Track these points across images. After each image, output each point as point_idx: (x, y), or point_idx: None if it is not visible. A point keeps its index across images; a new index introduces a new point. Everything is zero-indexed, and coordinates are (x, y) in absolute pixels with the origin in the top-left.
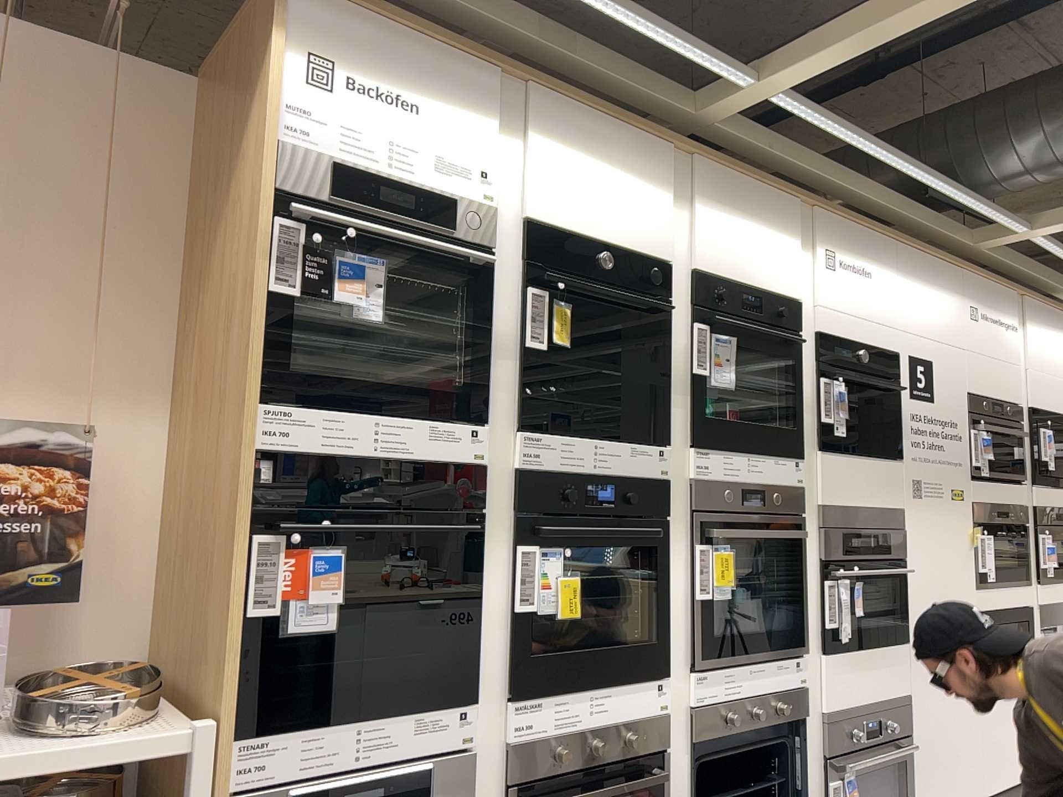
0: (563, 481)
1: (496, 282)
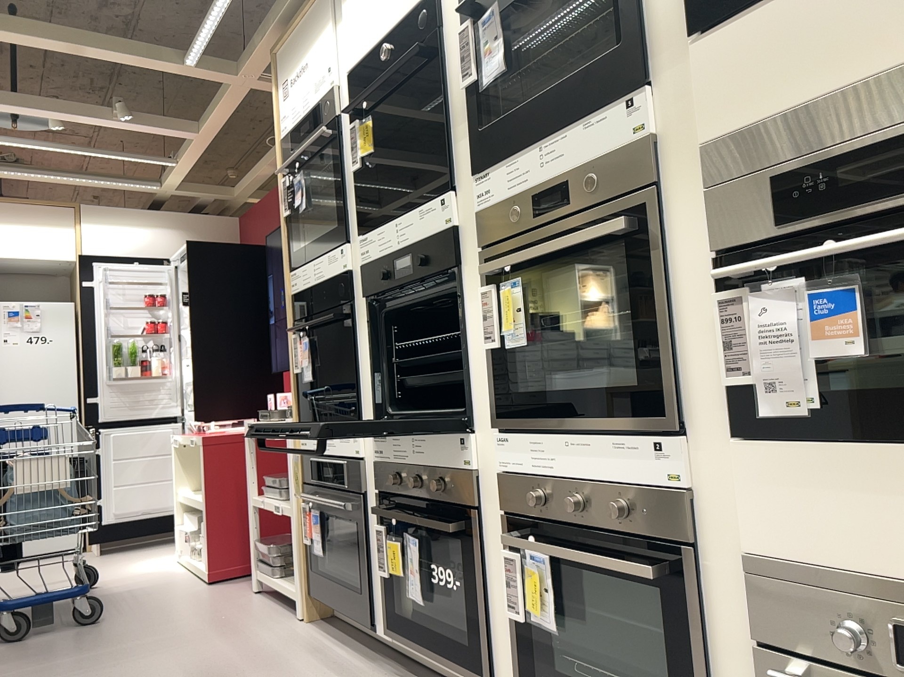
0: (380, 266)
1: (341, 135)
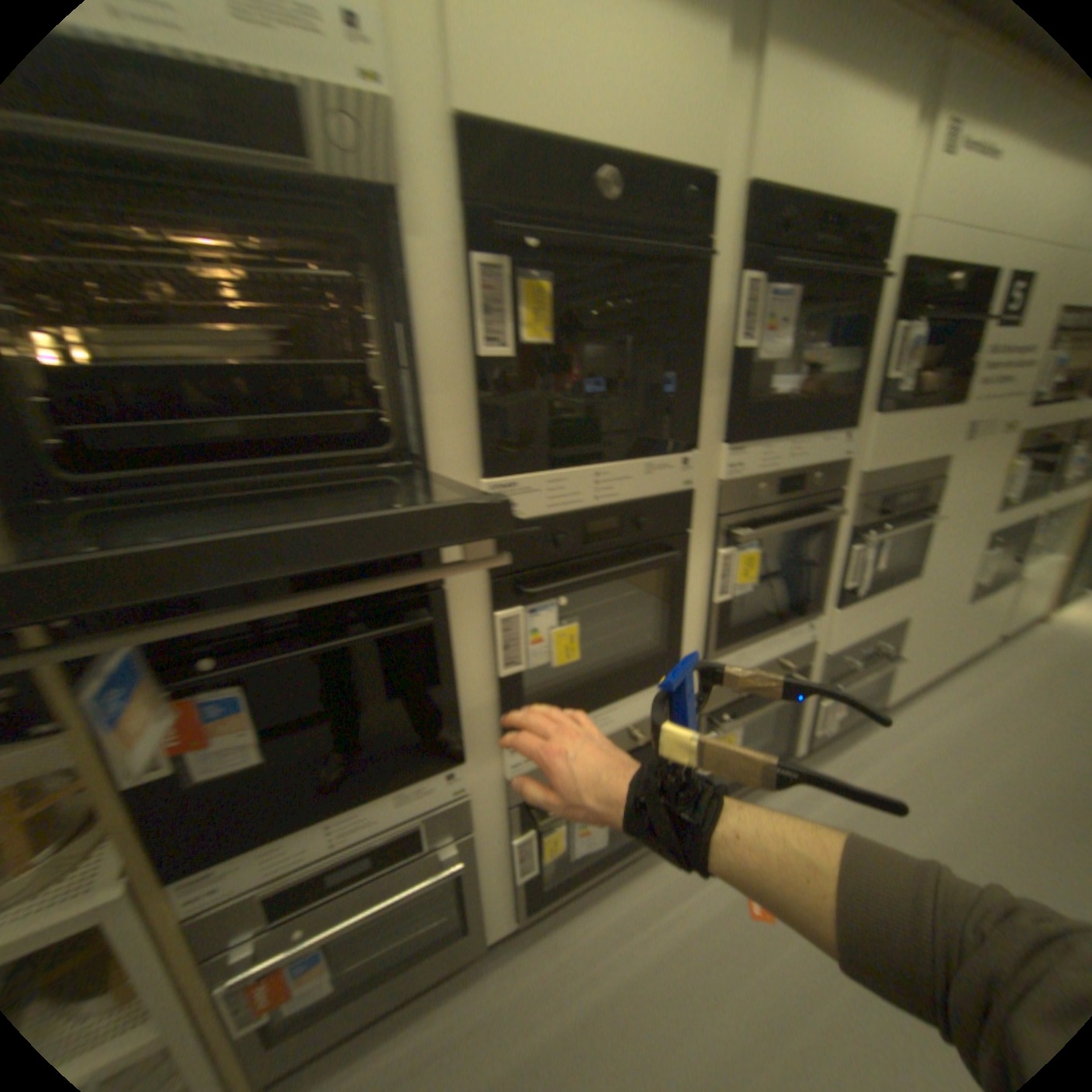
0: (553, 530)
1: (412, 243)
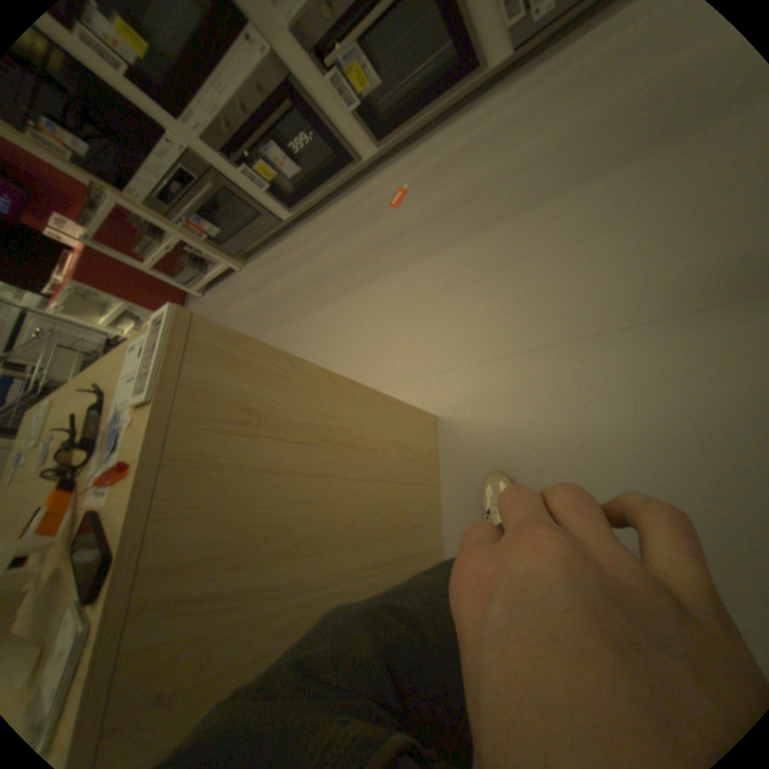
0: None
1: None
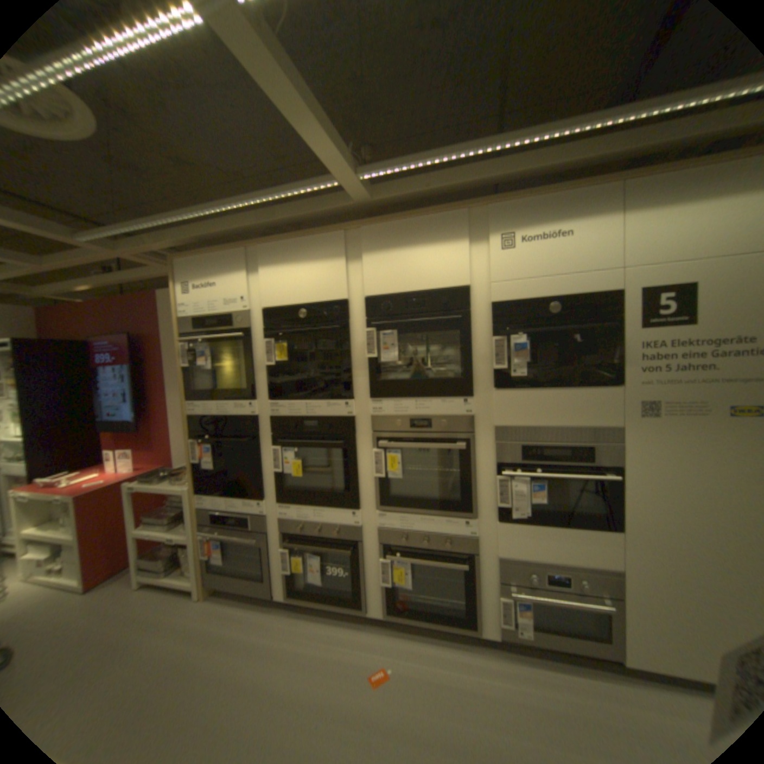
0: (290, 423)
1: (252, 340)
